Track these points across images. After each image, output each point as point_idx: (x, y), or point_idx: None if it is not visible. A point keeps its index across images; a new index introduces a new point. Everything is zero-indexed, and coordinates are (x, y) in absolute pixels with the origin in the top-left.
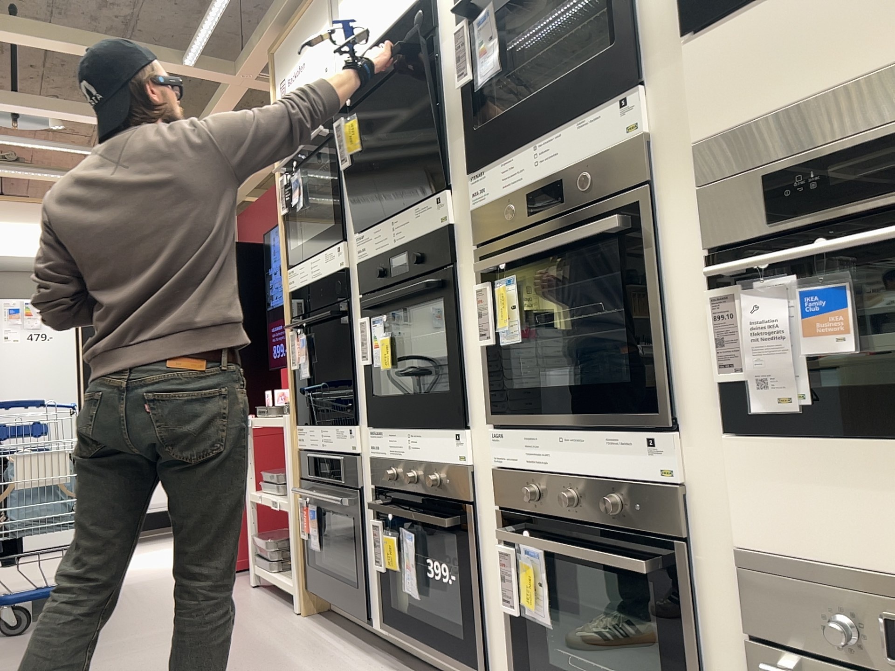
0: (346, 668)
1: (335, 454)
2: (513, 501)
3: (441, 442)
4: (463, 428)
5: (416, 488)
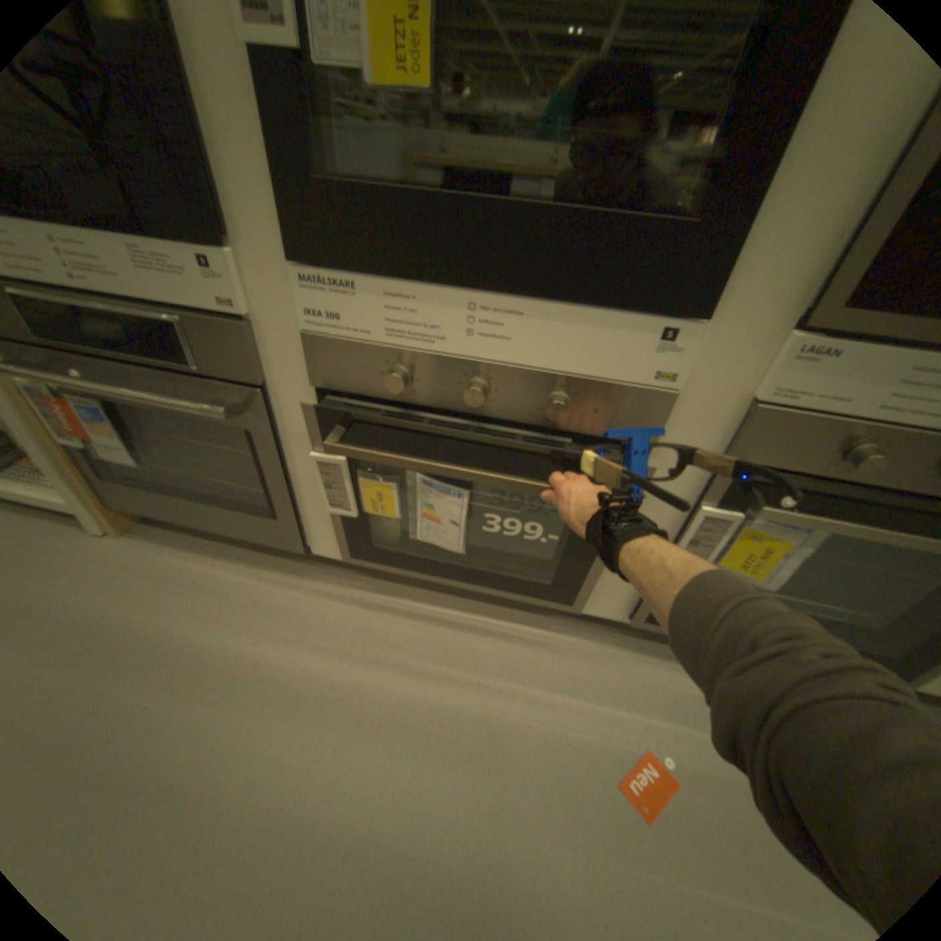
0: (303, 617)
1: (130, 301)
2: (788, 456)
3: (603, 332)
4: (703, 314)
5: (484, 407)
